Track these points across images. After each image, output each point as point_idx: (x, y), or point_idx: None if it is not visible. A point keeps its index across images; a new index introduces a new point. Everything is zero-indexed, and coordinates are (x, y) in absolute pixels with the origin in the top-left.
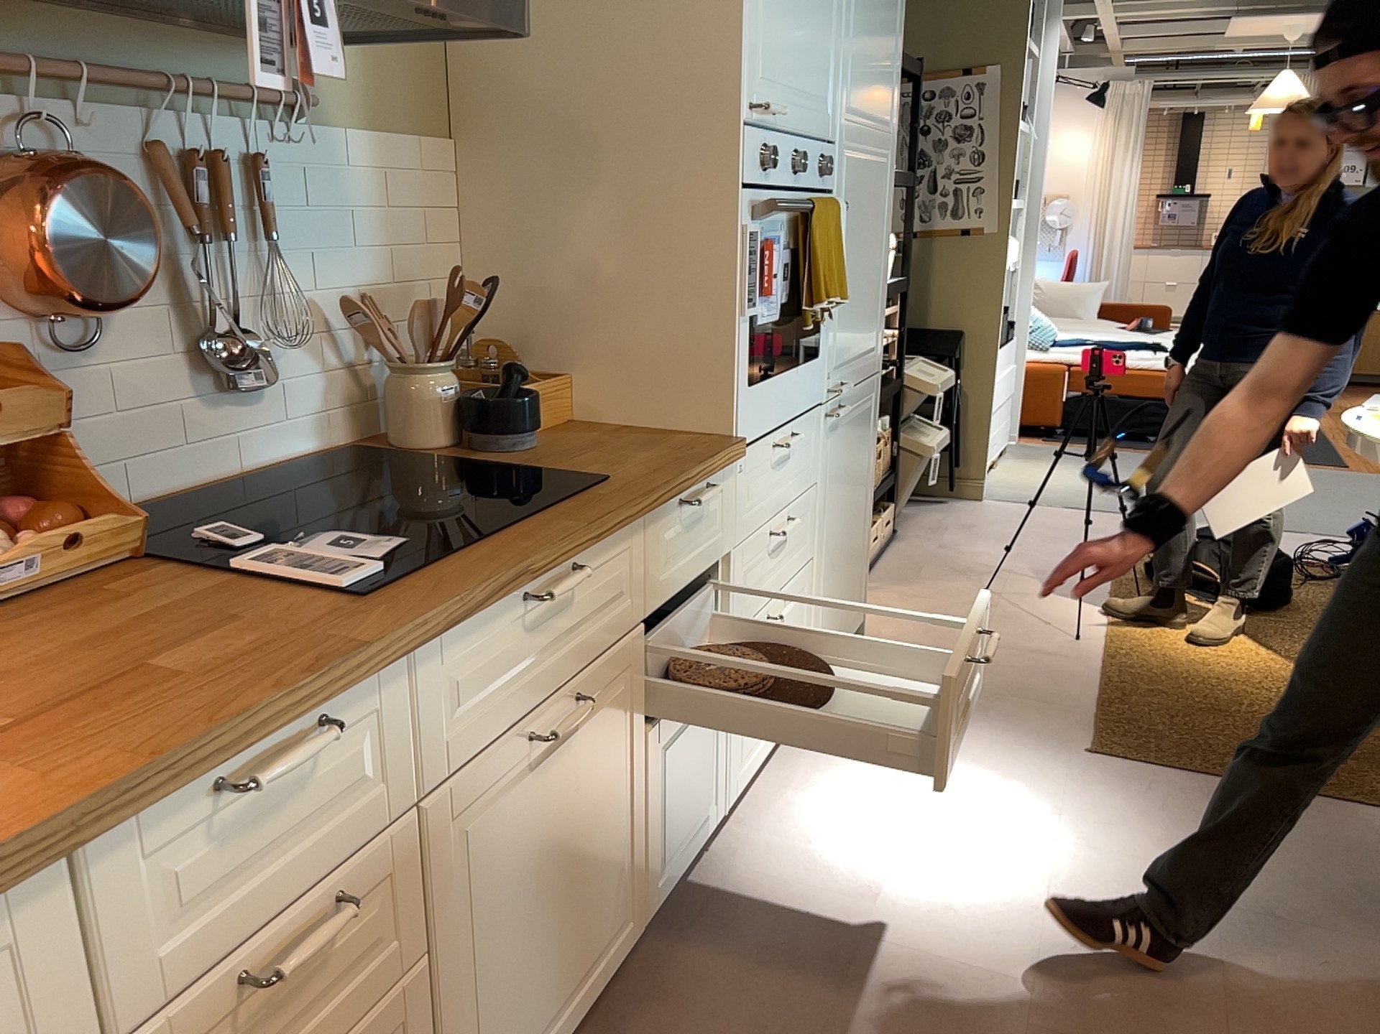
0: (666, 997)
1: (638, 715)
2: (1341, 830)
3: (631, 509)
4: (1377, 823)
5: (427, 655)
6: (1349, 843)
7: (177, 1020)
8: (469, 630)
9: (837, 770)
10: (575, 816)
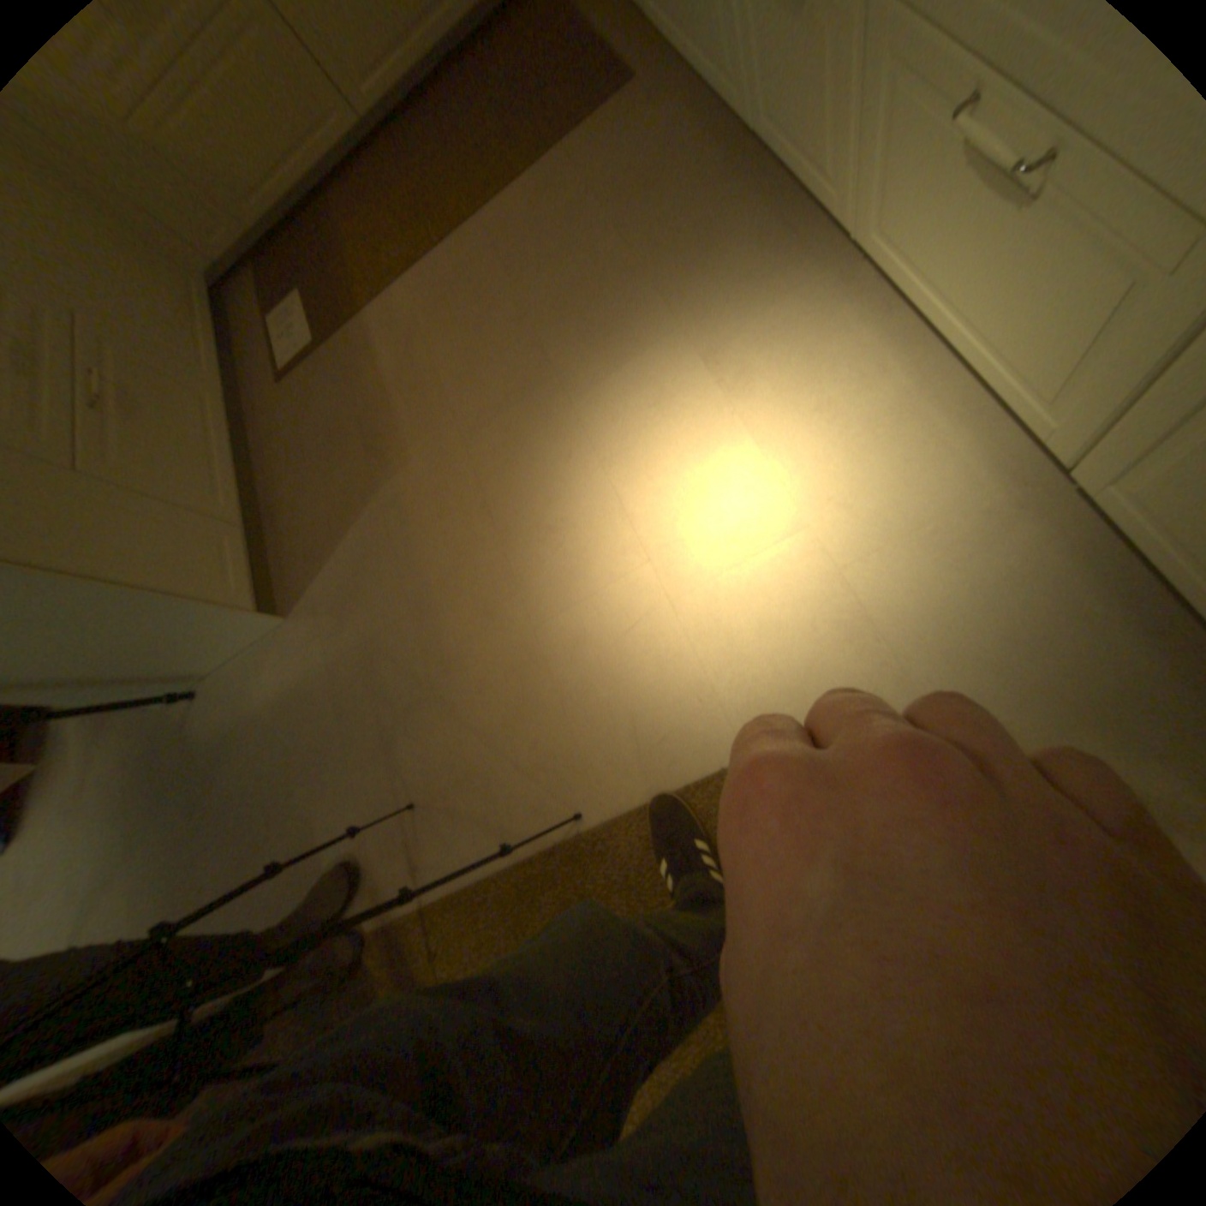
0: (729, 176)
1: None
2: (483, 811)
3: None
4: (463, 855)
5: None
6: (473, 789)
7: None
8: None
9: (915, 461)
10: None
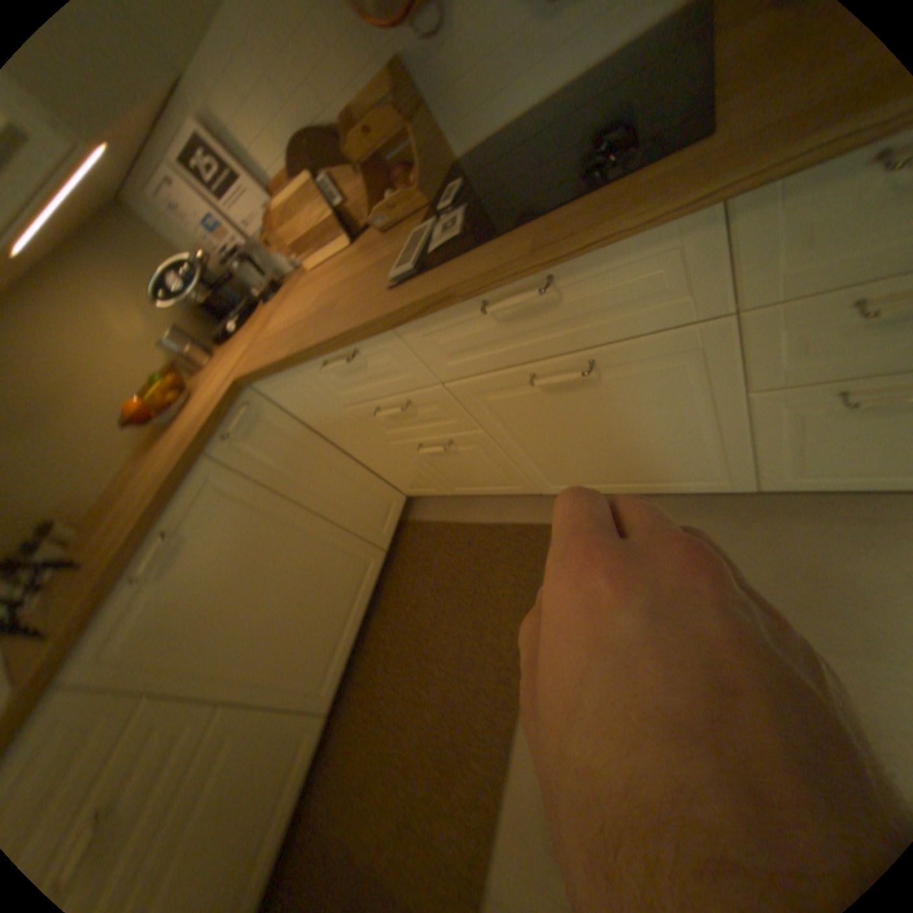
0: (745, 531)
1: (745, 383)
2: None
3: (634, 222)
4: None
5: (408, 330)
6: None
7: (364, 407)
8: (439, 320)
9: None
10: (617, 419)
